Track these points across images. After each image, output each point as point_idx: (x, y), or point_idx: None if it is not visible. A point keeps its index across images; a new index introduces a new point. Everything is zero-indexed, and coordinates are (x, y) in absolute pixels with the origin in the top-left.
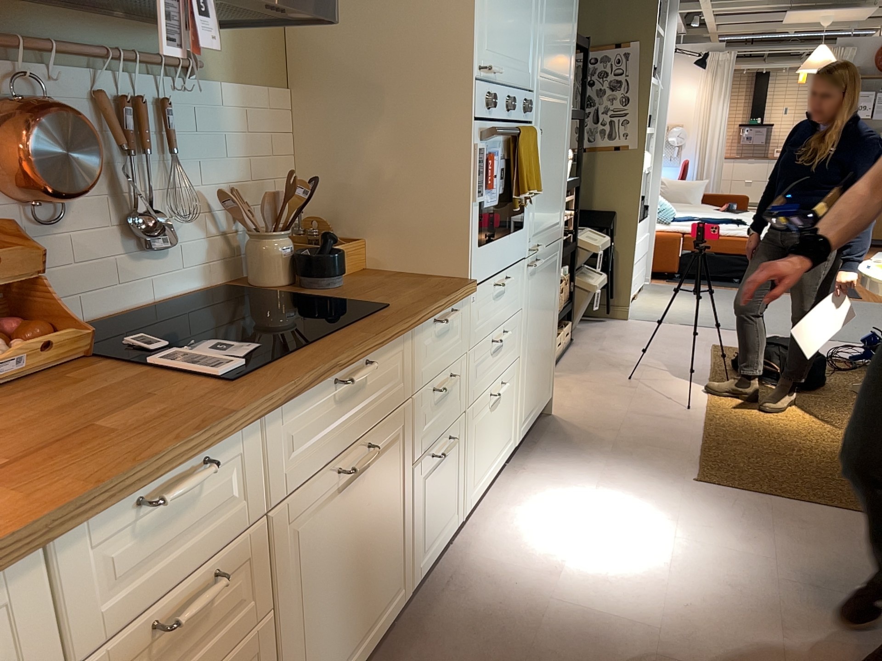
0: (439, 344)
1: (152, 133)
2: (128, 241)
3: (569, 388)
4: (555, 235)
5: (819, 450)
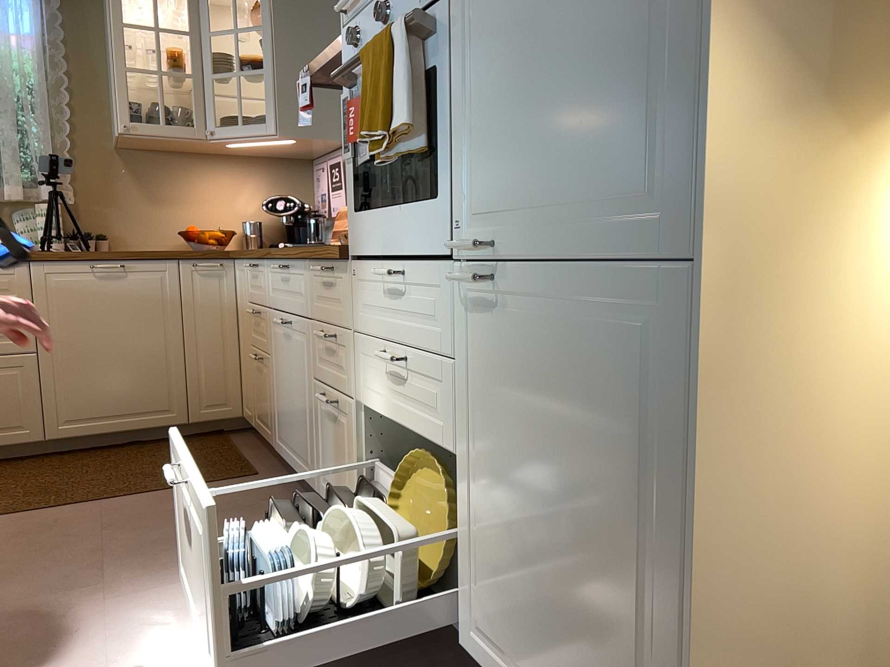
0: (326, 294)
1: None
2: None
3: None
4: (623, 242)
5: None
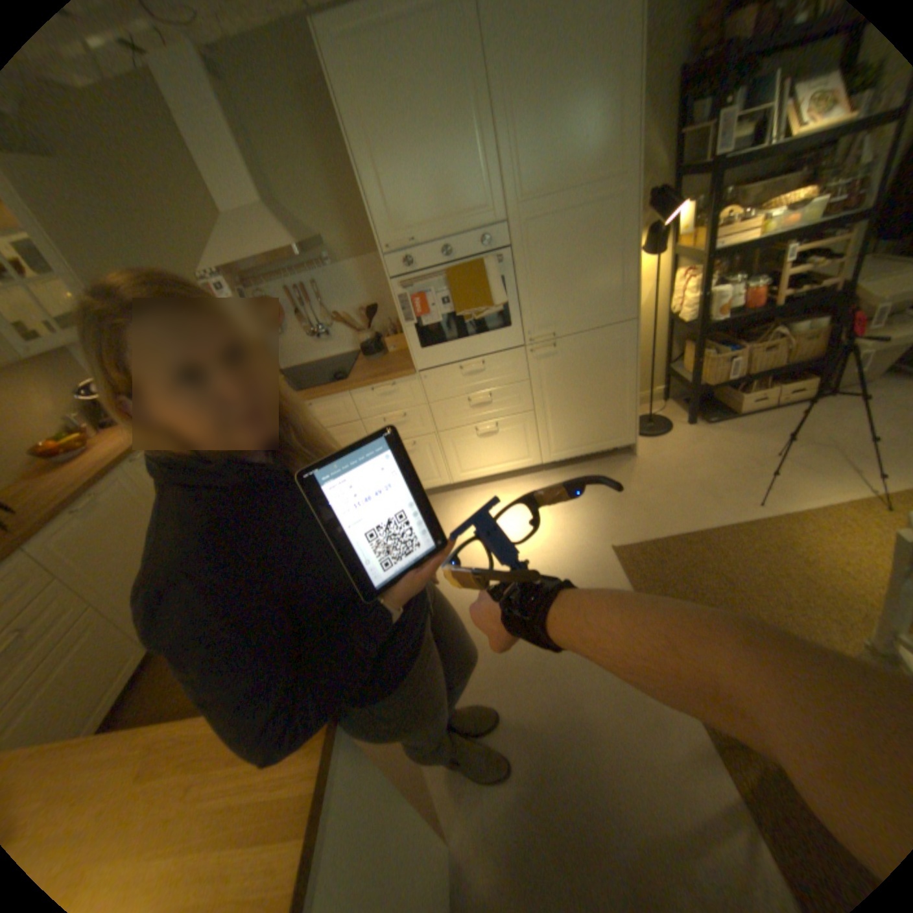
0: (383, 399)
1: (305, 297)
2: (316, 335)
3: (697, 443)
4: (608, 320)
5: (792, 615)
